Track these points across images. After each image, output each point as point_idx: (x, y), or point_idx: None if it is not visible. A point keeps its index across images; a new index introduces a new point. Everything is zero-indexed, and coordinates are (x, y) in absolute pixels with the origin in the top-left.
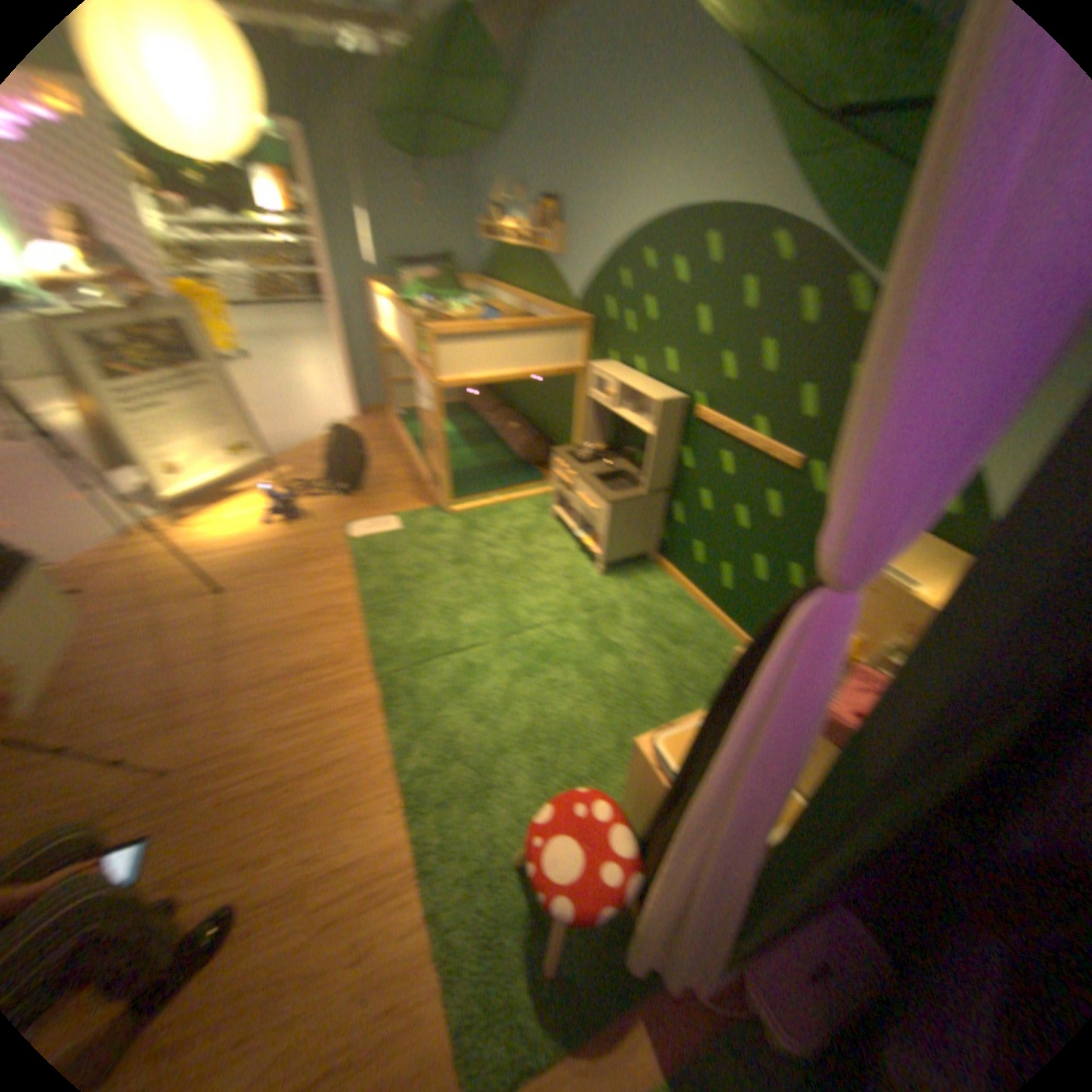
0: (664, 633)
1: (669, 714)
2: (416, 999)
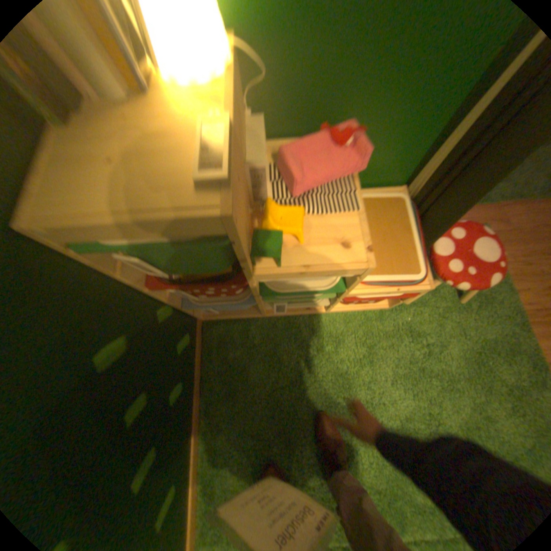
0: (263, 463)
1: (315, 361)
2: (511, 265)
